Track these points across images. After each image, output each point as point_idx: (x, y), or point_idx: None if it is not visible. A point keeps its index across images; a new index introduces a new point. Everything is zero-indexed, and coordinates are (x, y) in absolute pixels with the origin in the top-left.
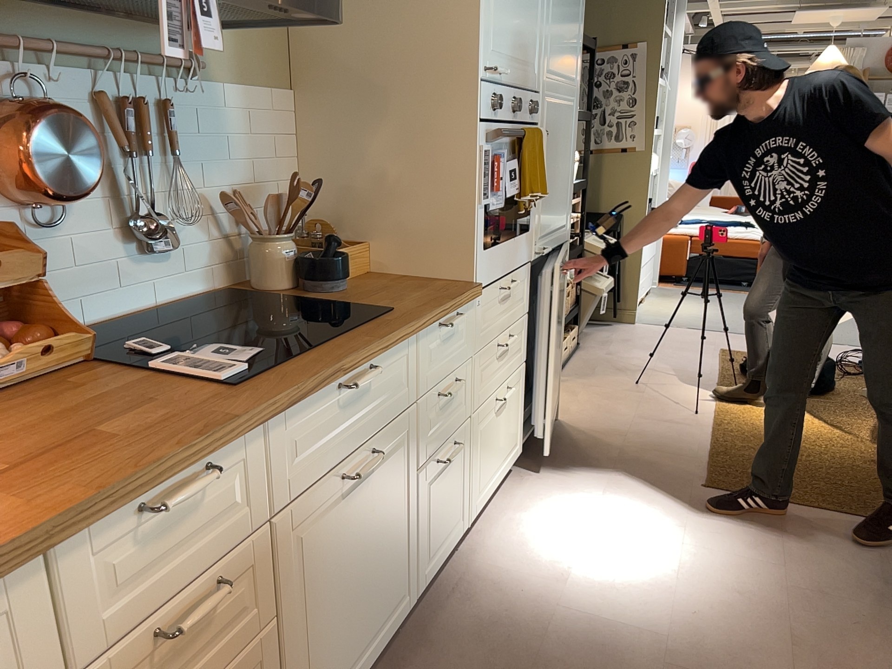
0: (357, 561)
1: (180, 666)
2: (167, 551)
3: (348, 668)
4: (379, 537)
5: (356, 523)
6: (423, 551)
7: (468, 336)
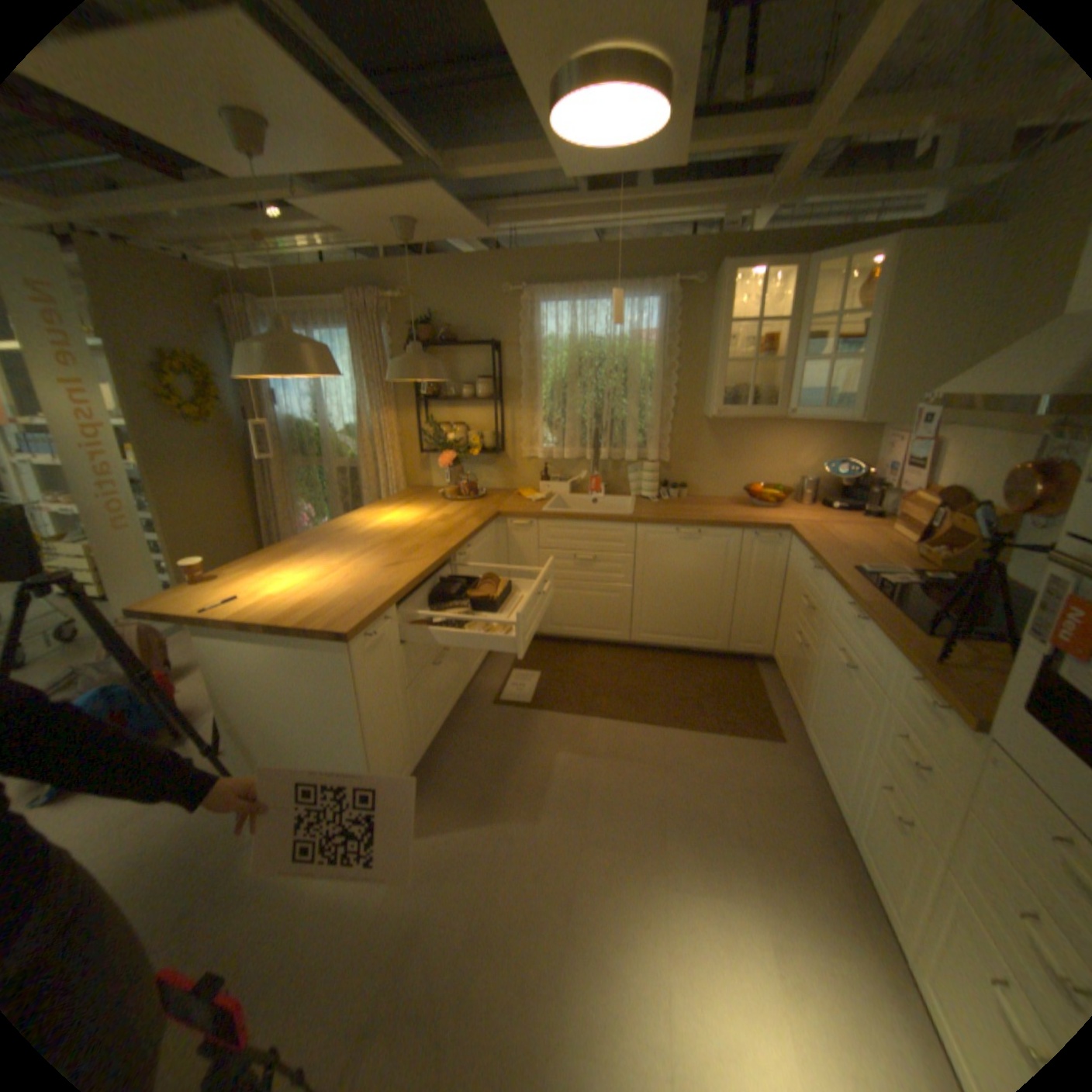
0: (838, 712)
1: (807, 619)
2: (814, 582)
3: (823, 753)
4: (848, 729)
5: (843, 690)
6: (866, 827)
7: (962, 767)
